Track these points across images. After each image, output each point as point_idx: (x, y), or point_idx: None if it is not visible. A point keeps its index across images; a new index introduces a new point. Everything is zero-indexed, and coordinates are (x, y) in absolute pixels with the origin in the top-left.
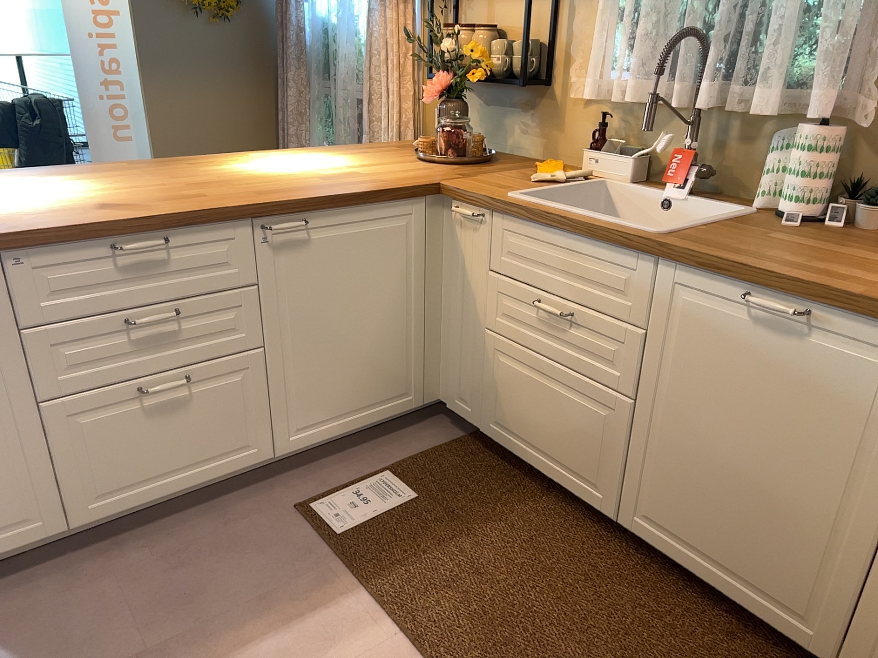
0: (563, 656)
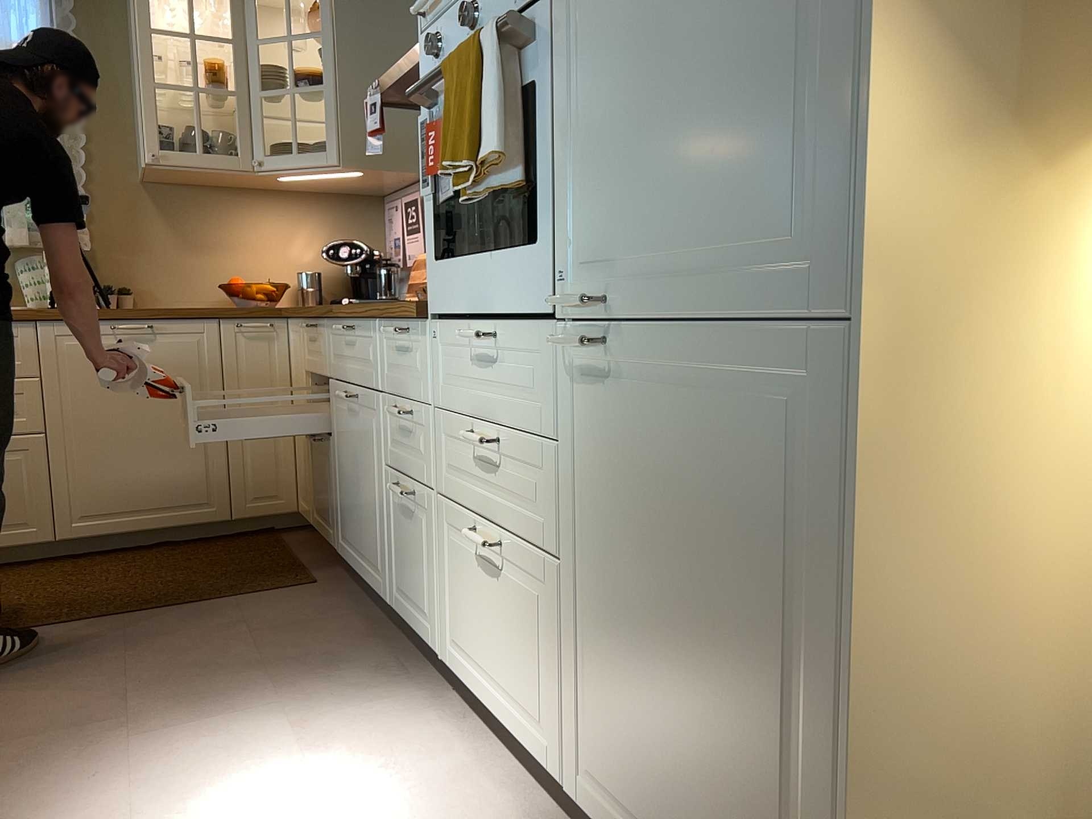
0: (111, 590)
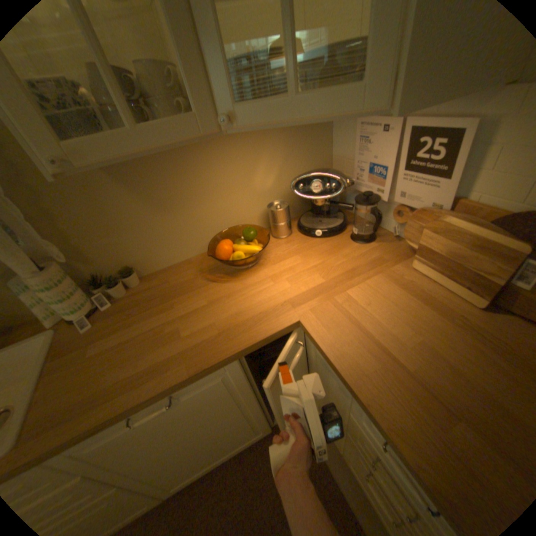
0: None
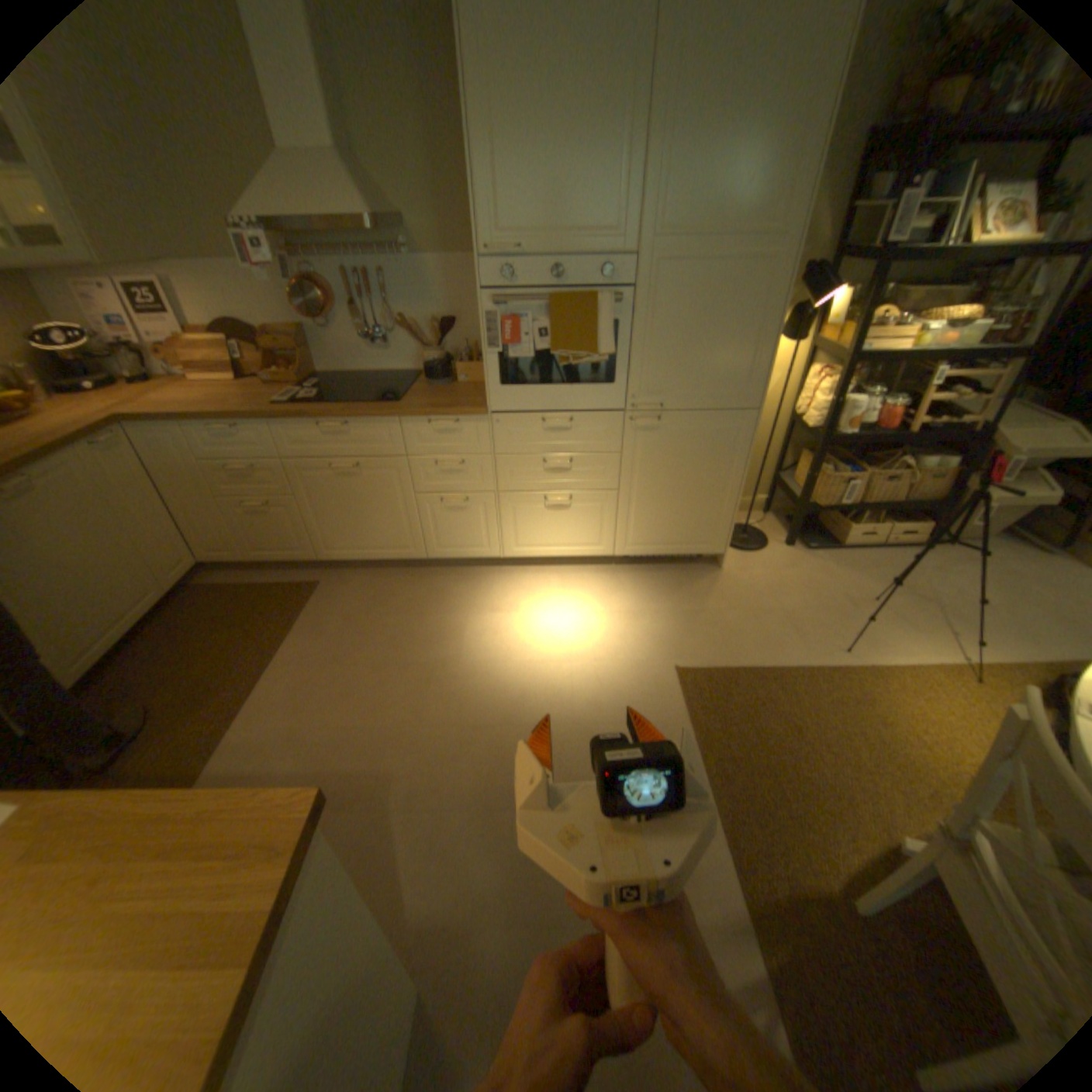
0: (201, 673)
